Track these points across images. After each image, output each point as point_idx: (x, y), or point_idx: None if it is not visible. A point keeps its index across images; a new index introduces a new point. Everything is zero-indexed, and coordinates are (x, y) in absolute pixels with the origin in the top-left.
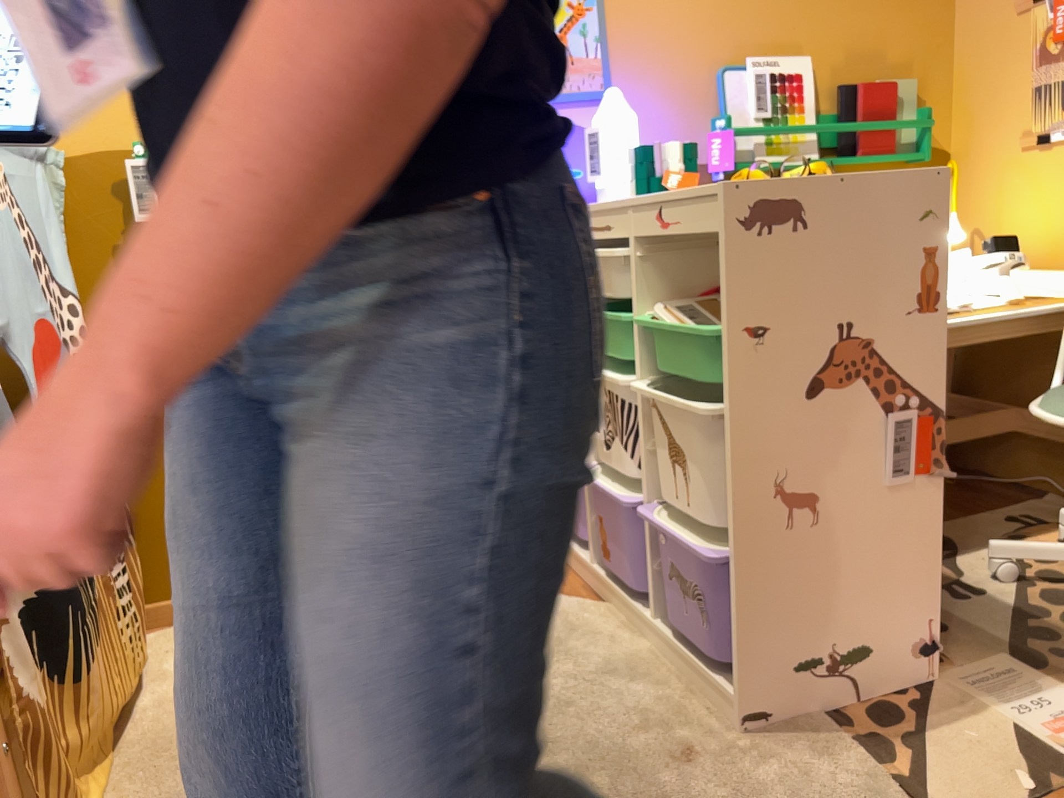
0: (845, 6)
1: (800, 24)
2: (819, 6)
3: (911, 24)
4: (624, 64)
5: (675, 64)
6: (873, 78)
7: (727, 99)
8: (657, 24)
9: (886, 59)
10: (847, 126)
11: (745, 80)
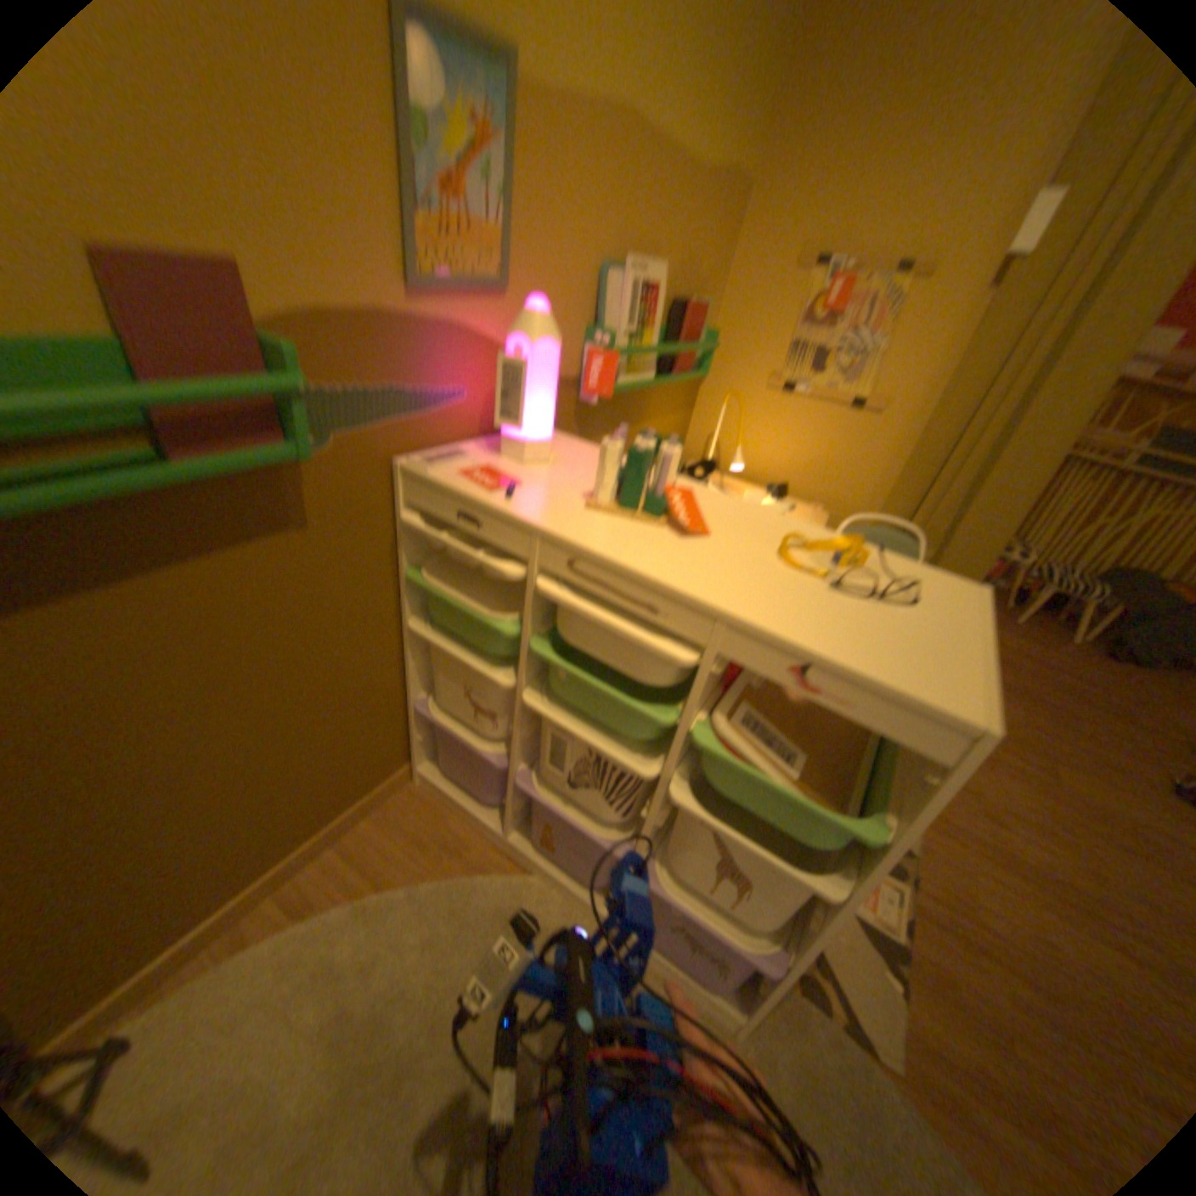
0: (696, 204)
1: (667, 217)
2: (683, 198)
3: (721, 237)
4: (526, 235)
5: (572, 244)
6: (691, 288)
7: (608, 302)
8: (565, 180)
9: (702, 271)
10: (683, 346)
11: (624, 280)
